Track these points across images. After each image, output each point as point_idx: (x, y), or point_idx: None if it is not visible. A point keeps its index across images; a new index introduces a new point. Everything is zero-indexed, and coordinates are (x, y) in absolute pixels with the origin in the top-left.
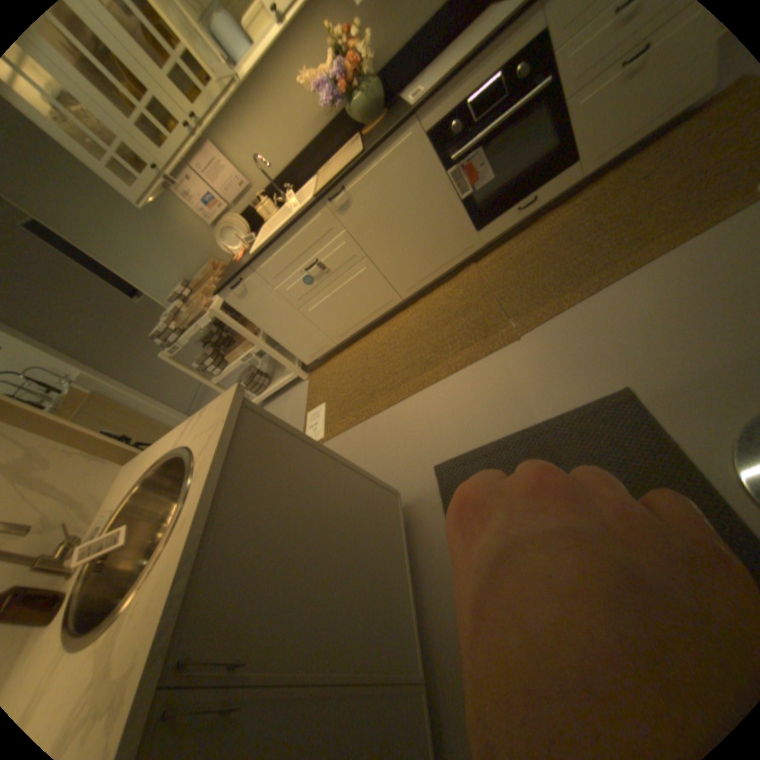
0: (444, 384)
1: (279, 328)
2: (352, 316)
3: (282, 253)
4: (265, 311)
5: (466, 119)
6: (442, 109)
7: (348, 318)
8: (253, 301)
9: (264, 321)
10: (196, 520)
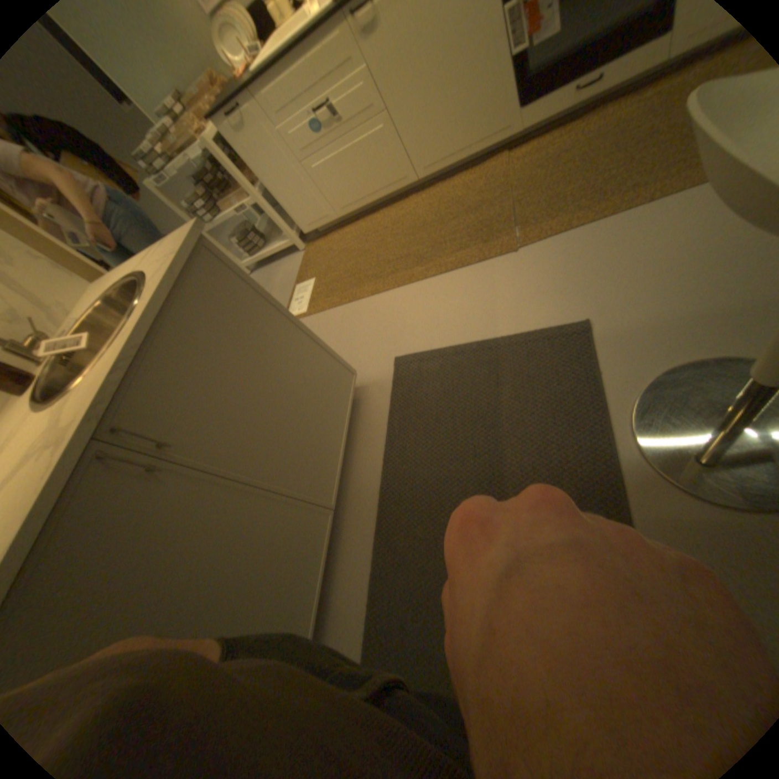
0: (430, 282)
1: (277, 180)
2: (359, 185)
3: (286, 79)
4: (263, 155)
5: None
6: None
7: (354, 187)
8: (249, 138)
9: (261, 168)
10: (136, 332)
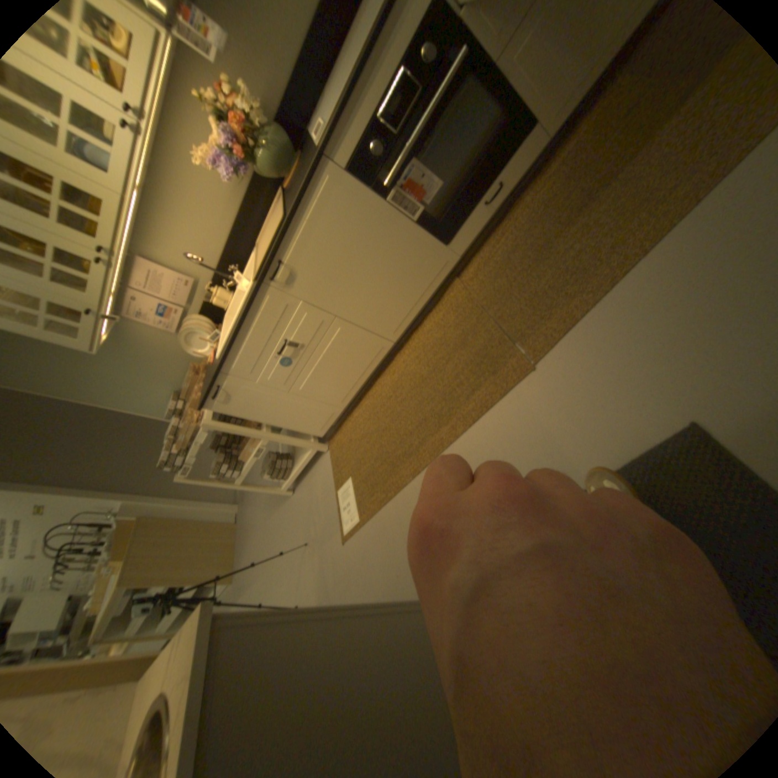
0: (465, 441)
1: (278, 416)
2: (347, 378)
3: (248, 348)
4: (257, 406)
5: (384, 137)
6: (353, 138)
7: (344, 382)
8: (241, 402)
9: (261, 415)
10: None
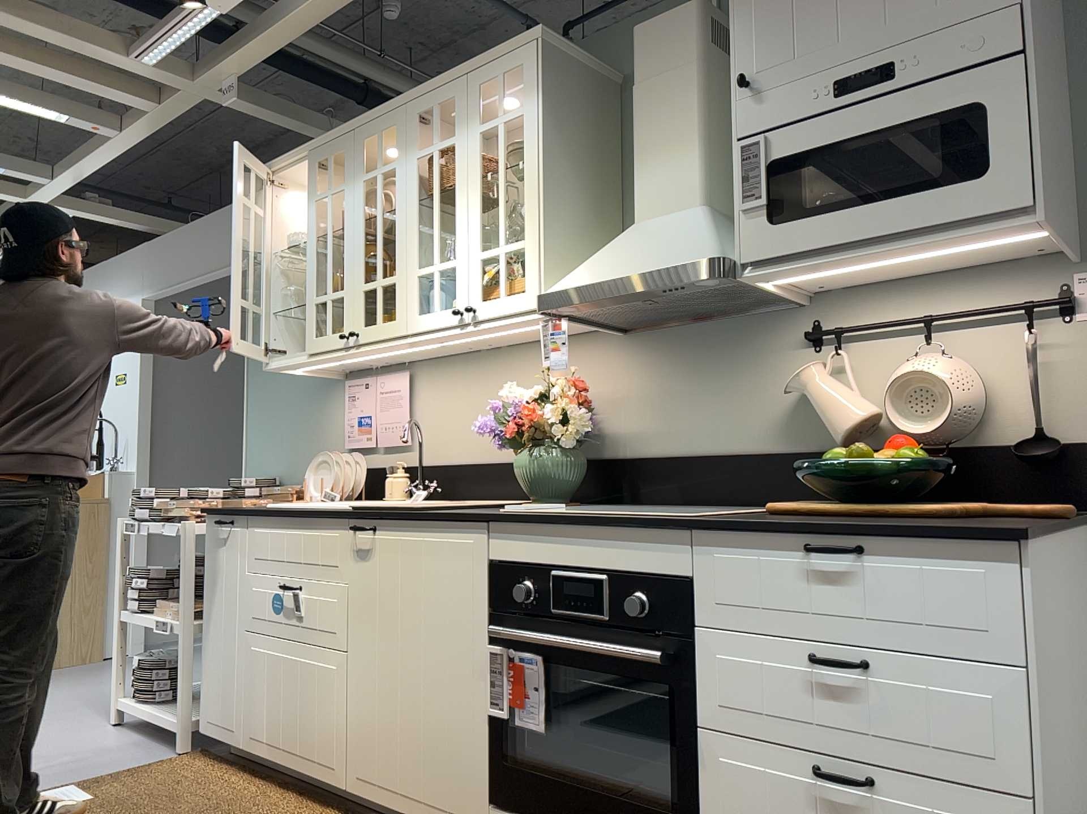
0: None
1: (214, 630)
2: (280, 724)
3: (278, 537)
4: (220, 589)
5: (540, 595)
6: (518, 552)
7: (274, 722)
8: (221, 561)
9: (210, 601)
10: None
